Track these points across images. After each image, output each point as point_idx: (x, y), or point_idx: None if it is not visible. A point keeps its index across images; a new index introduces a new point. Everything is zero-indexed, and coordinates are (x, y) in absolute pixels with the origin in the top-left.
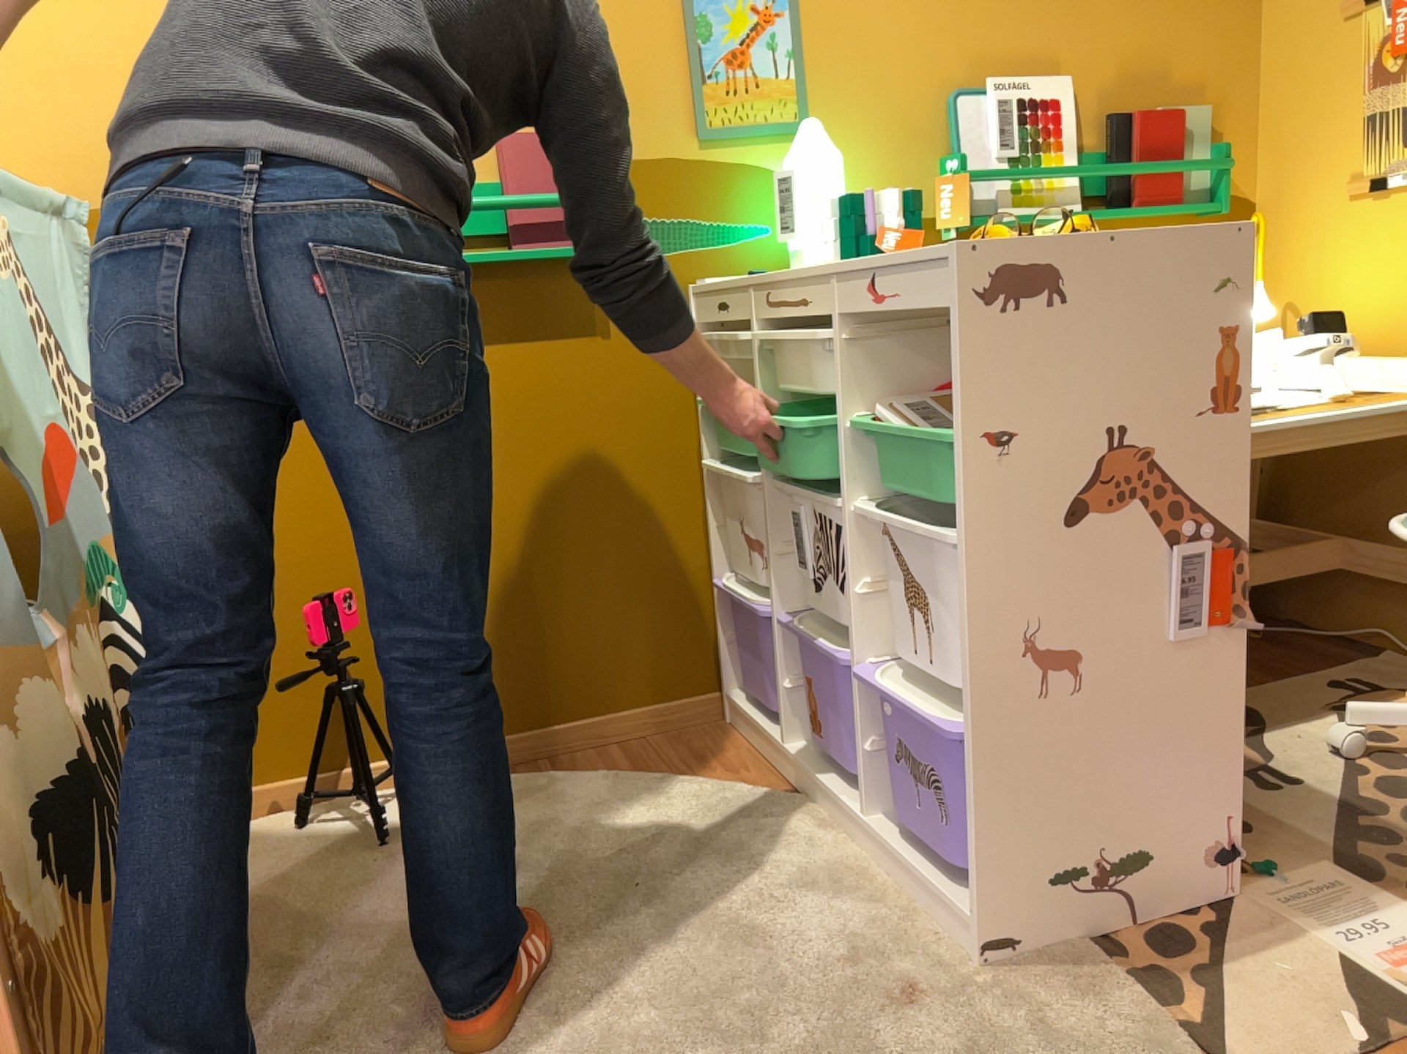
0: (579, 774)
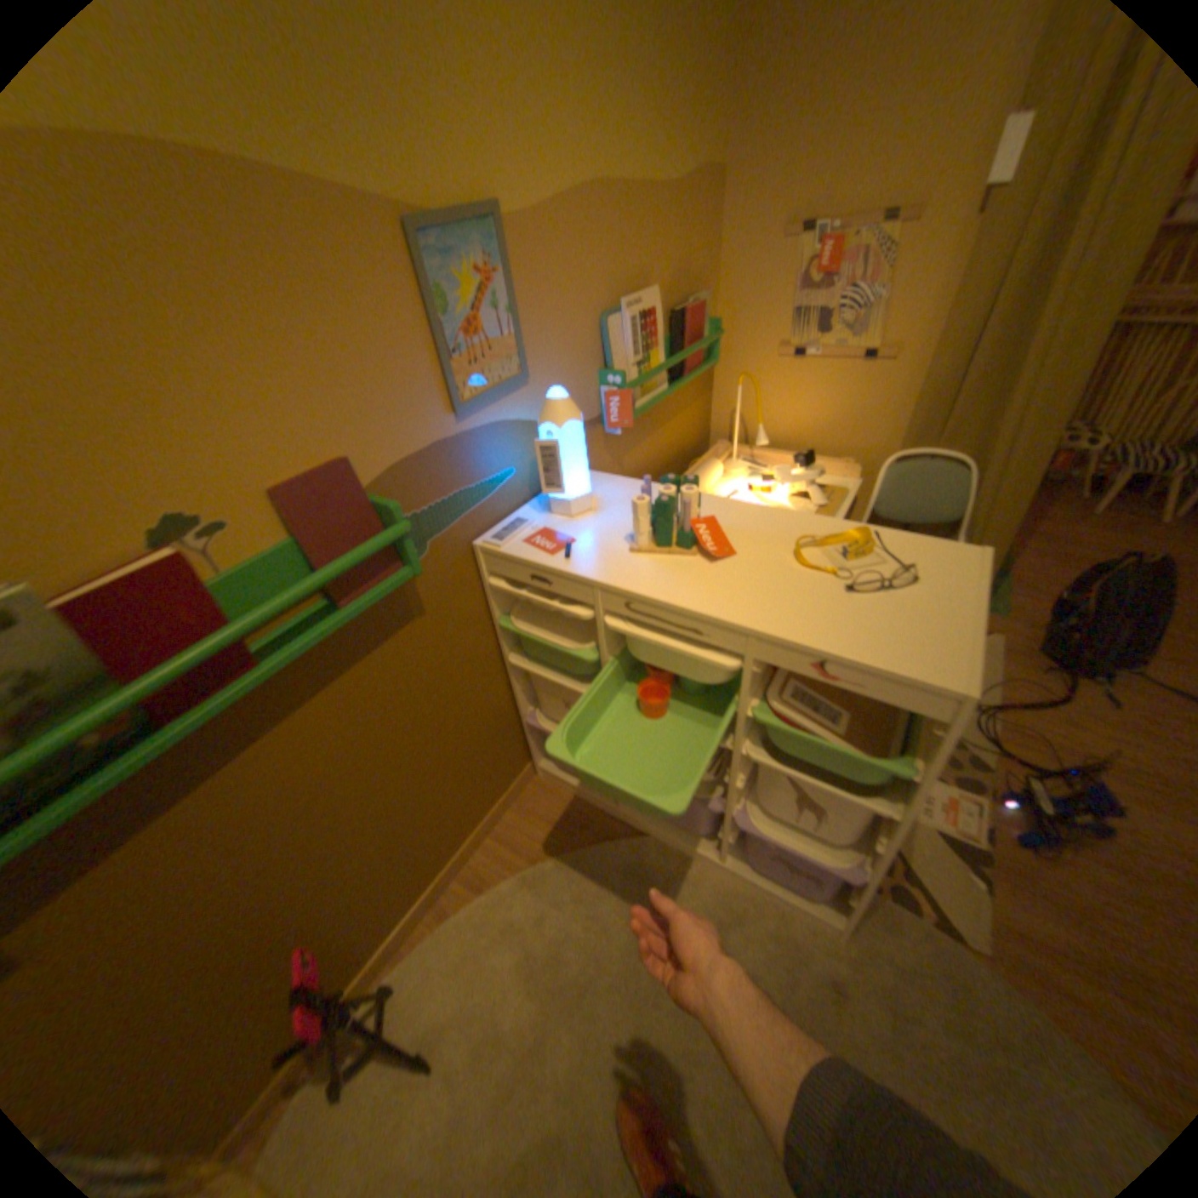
0: (496, 887)
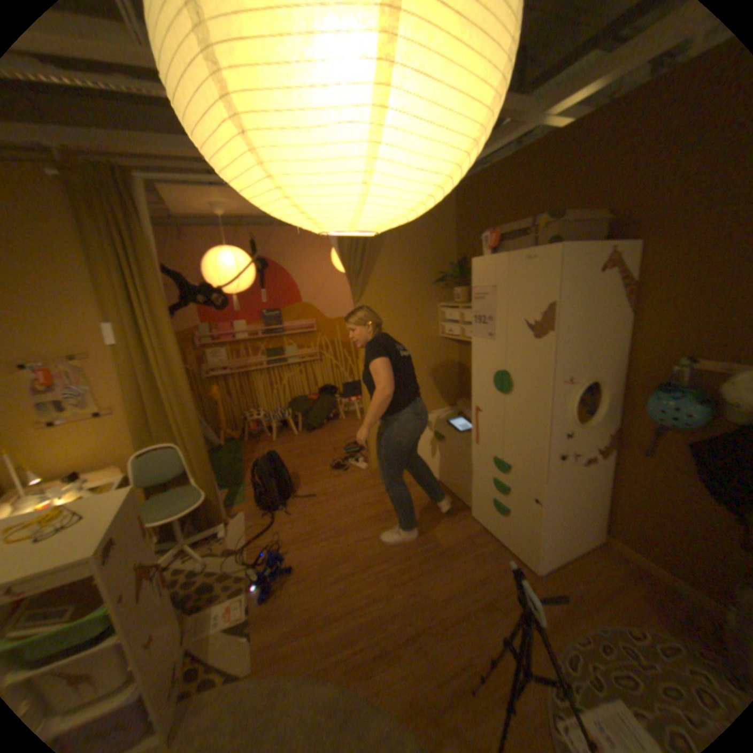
0: None
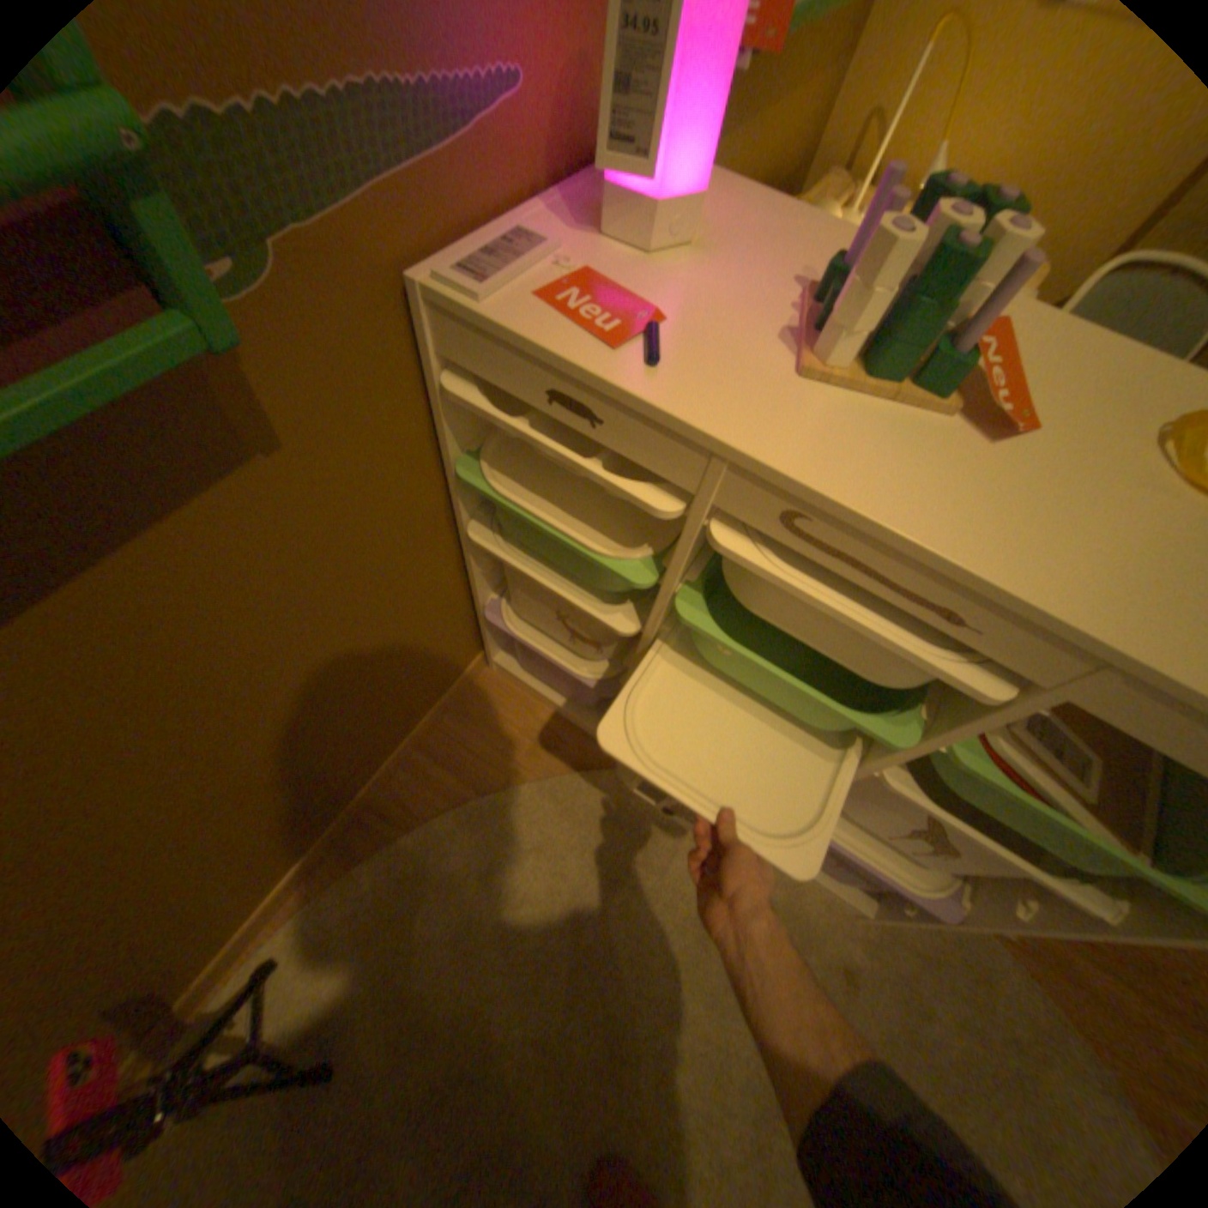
0: (428, 824)
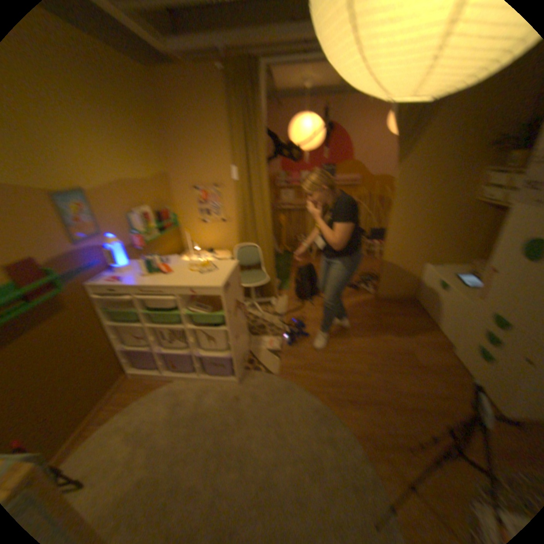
0: (112, 420)
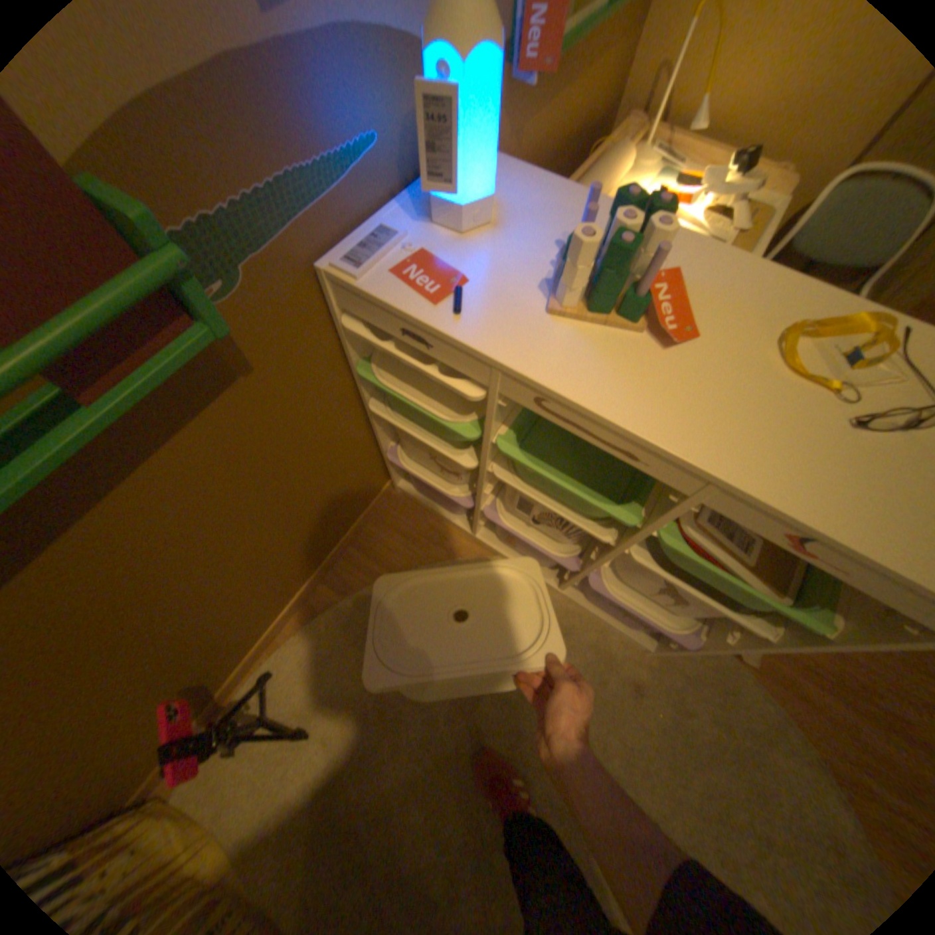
0: (359, 592)
